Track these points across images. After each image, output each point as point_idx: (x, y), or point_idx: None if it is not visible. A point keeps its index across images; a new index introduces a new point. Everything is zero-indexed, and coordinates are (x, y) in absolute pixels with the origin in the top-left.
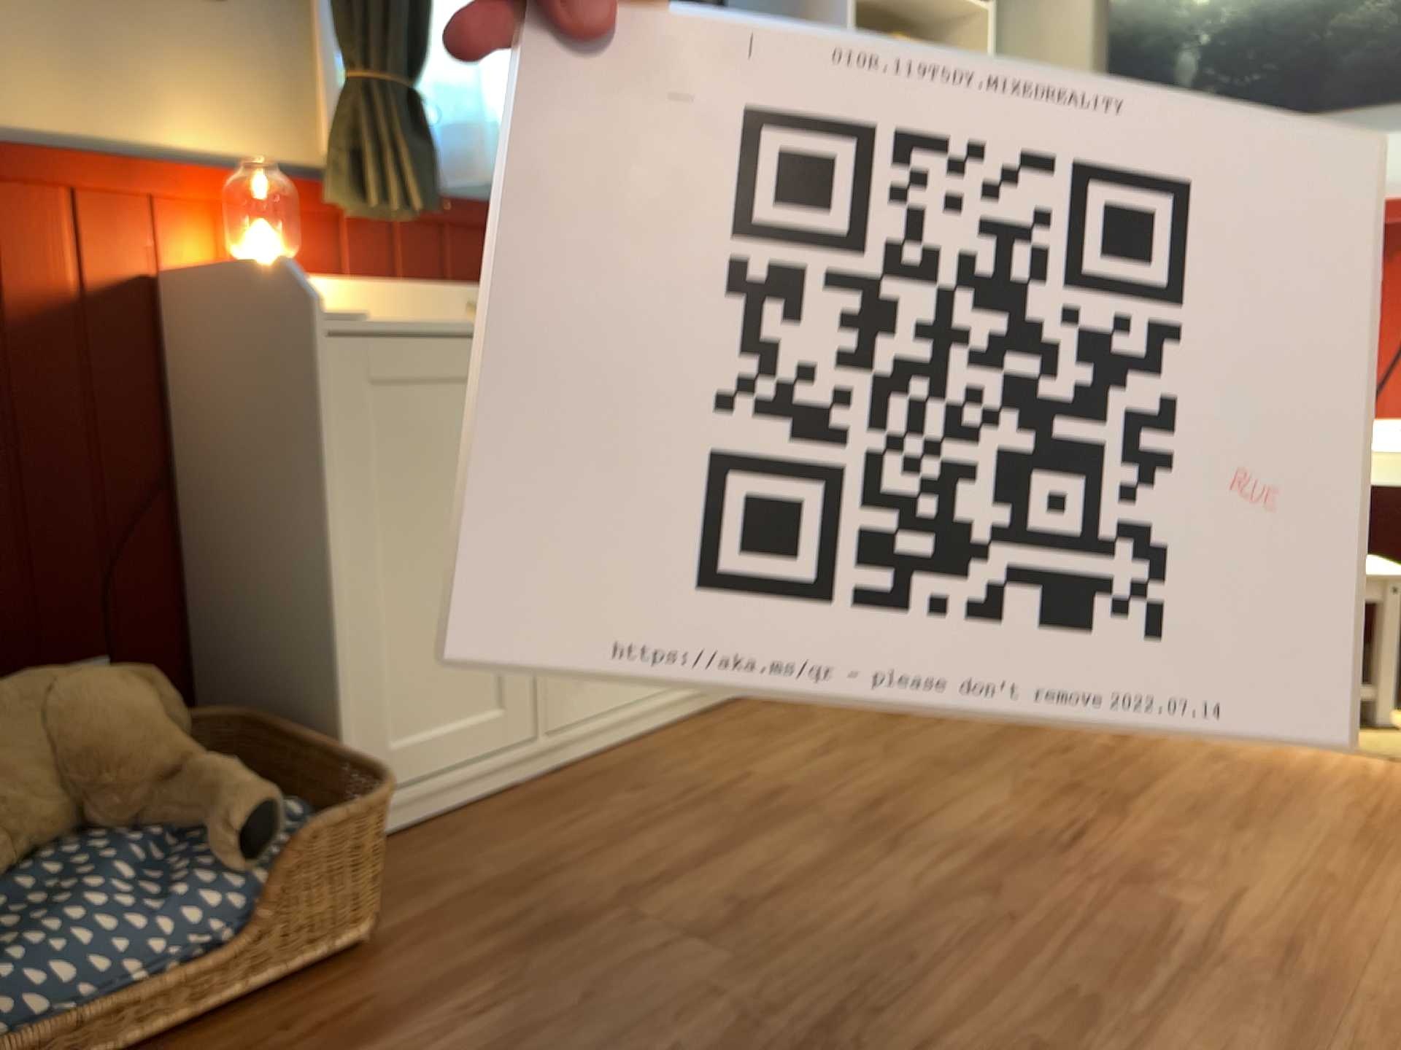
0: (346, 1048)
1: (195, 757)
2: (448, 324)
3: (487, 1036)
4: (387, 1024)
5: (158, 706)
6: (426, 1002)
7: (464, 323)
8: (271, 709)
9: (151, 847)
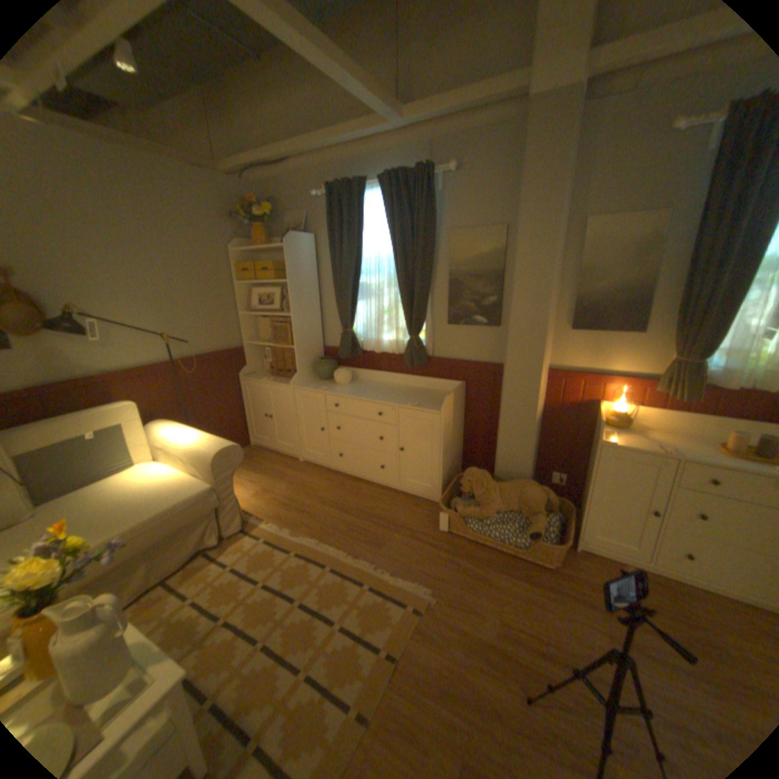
0: (527, 583)
1: (543, 514)
2: (655, 448)
3: (546, 605)
4: (537, 587)
5: (544, 500)
6: (547, 590)
7: (663, 449)
8: (582, 510)
9: (525, 525)
